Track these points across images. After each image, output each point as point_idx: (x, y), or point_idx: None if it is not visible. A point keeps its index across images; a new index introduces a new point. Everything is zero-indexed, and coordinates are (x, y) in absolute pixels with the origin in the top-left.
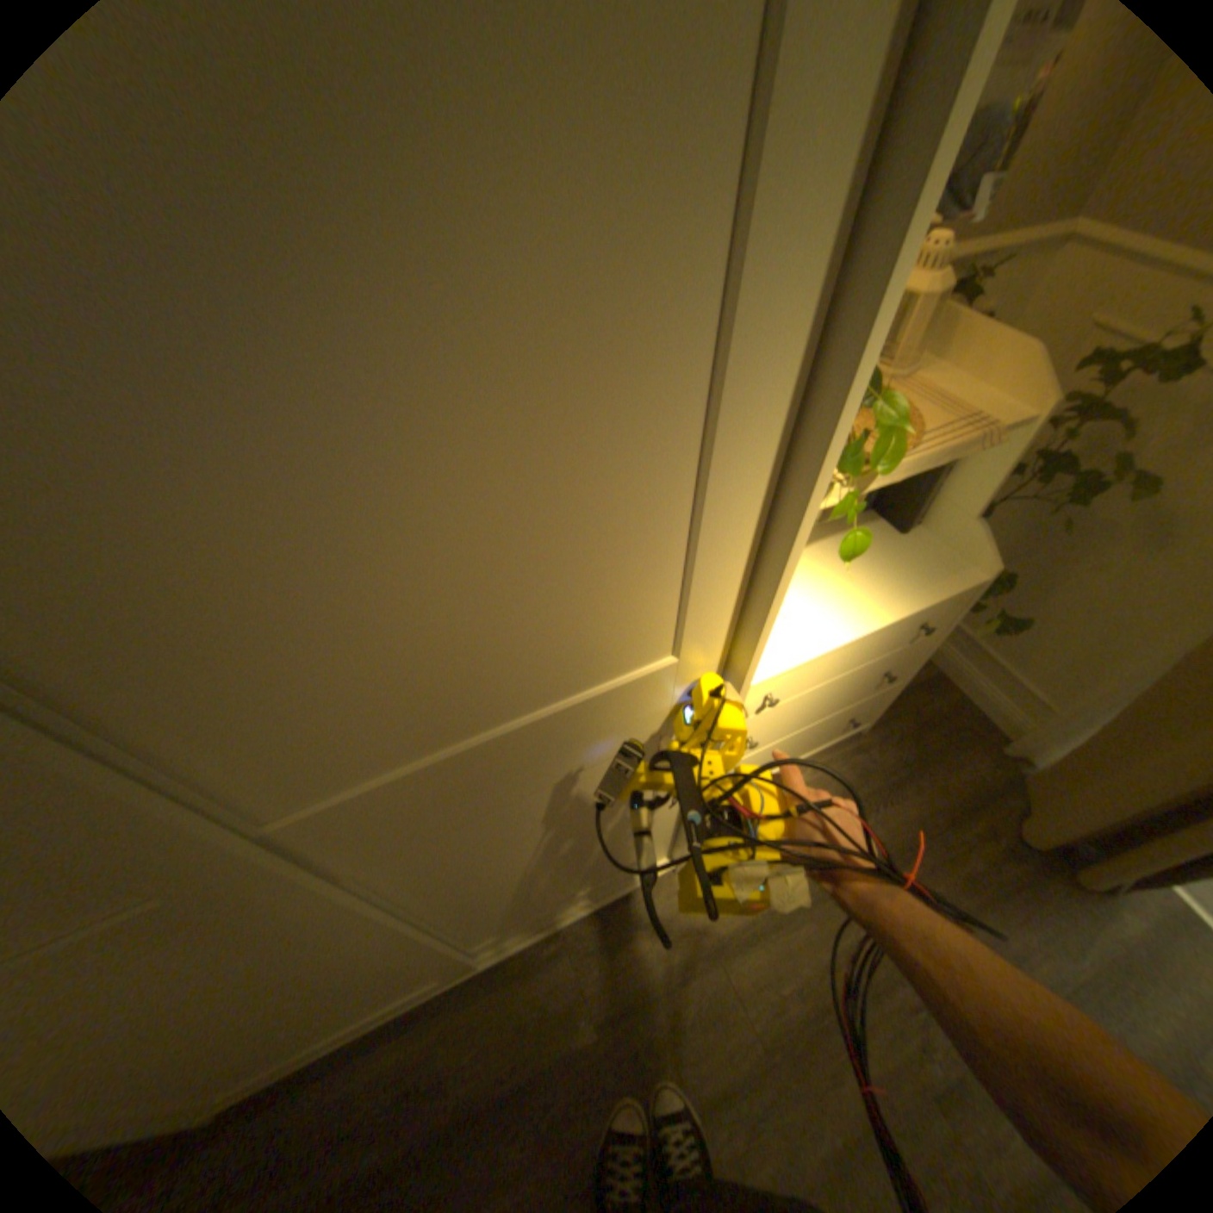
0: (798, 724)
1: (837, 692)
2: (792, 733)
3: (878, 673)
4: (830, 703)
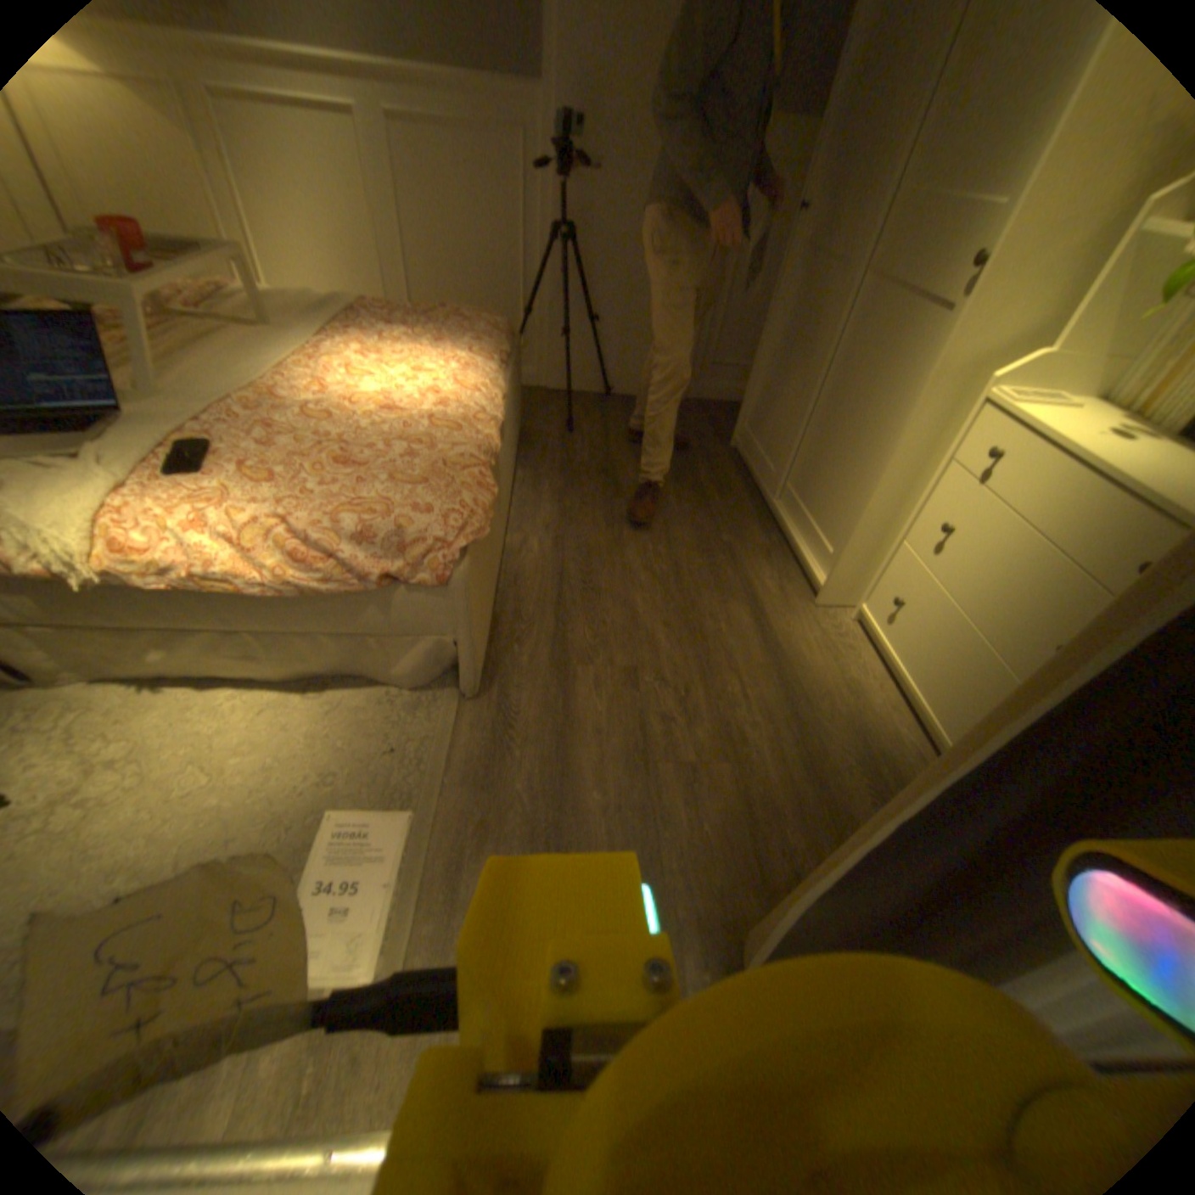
0: (977, 597)
1: (1027, 587)
2: (965, 612)
3: (1071, 631)
4: (1012, 604)
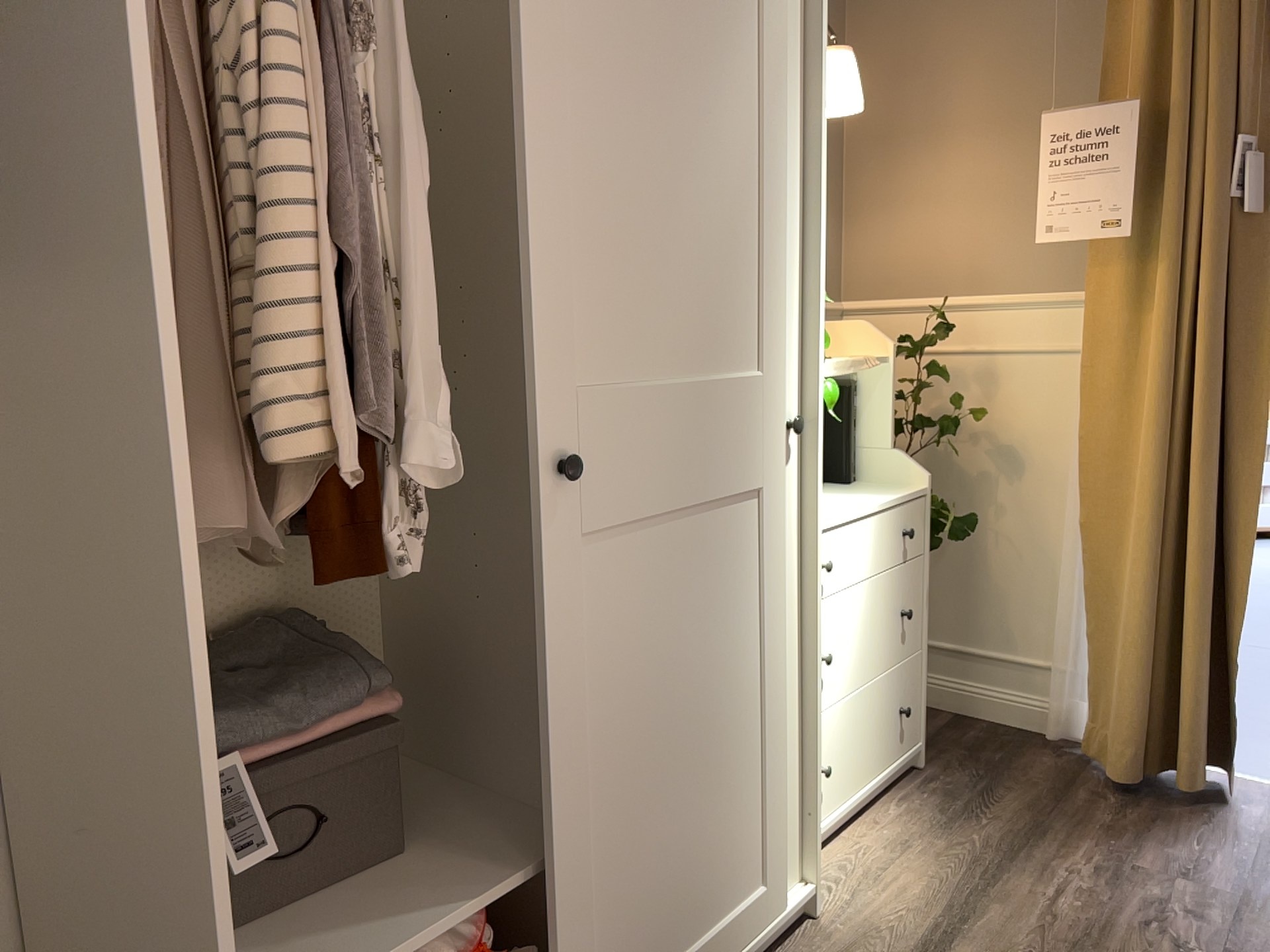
0: (859, 670)
1: (875, 619)
2: (858, 691)
3: (899, 607)
4: (875, 640)
